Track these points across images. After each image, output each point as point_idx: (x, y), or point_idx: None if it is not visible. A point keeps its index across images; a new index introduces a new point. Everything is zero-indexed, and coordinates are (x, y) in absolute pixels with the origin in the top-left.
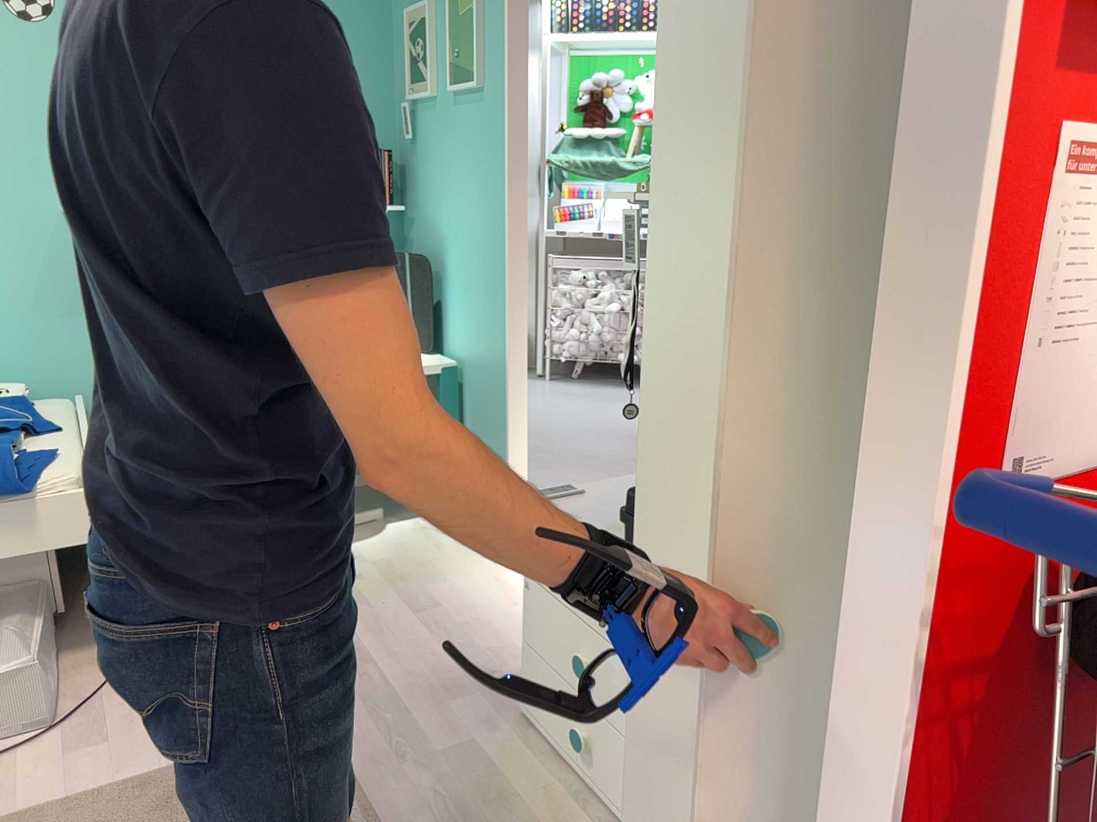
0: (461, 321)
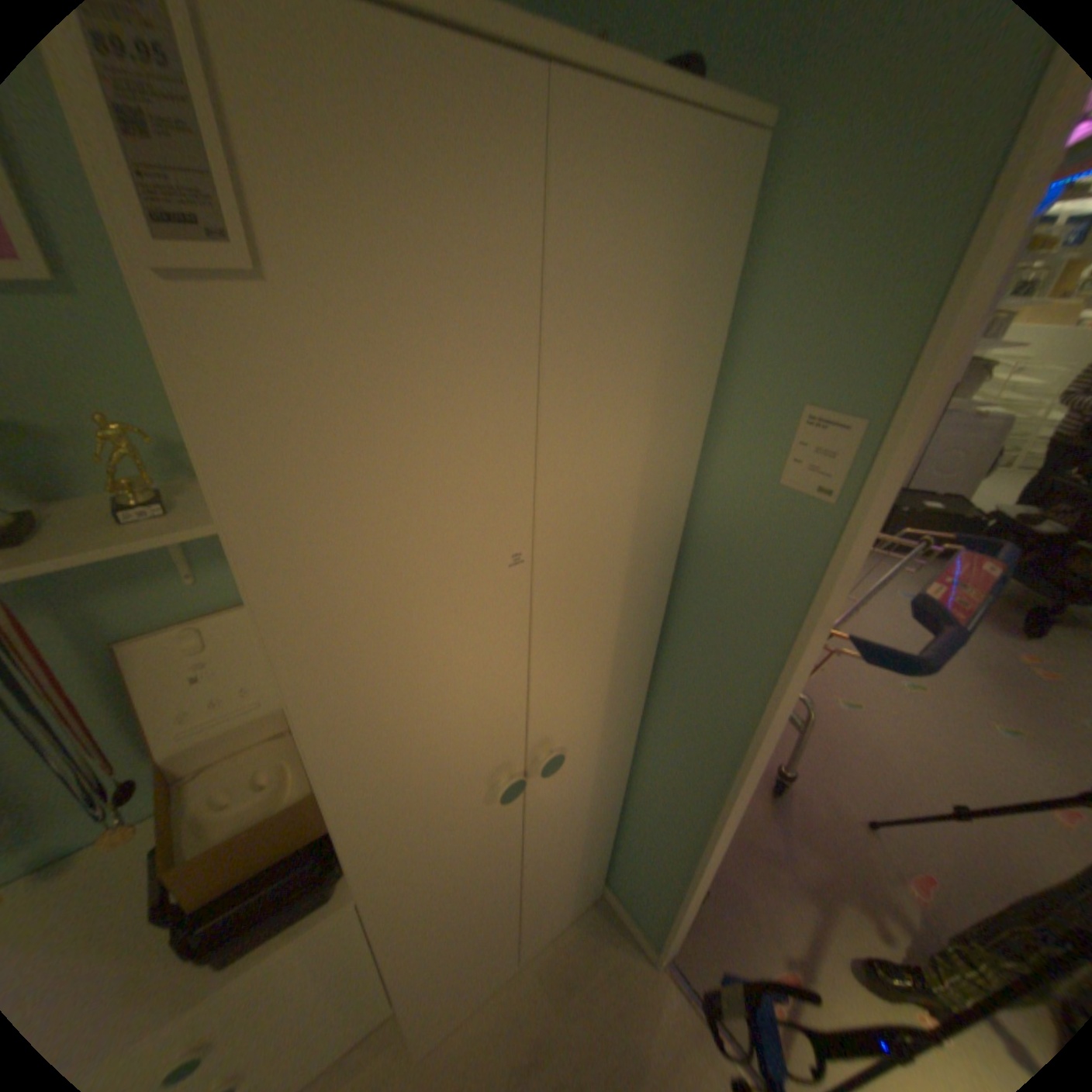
0: None
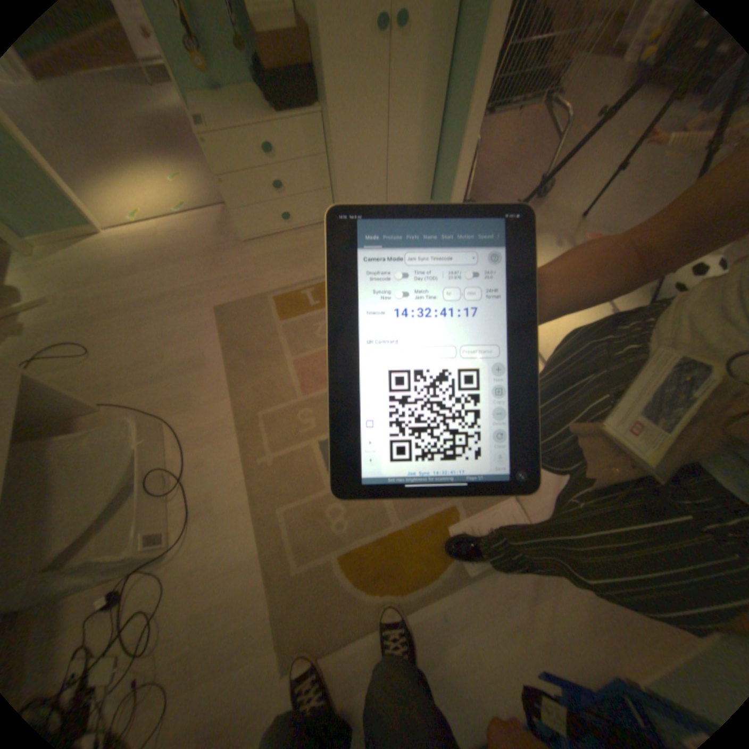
0: None
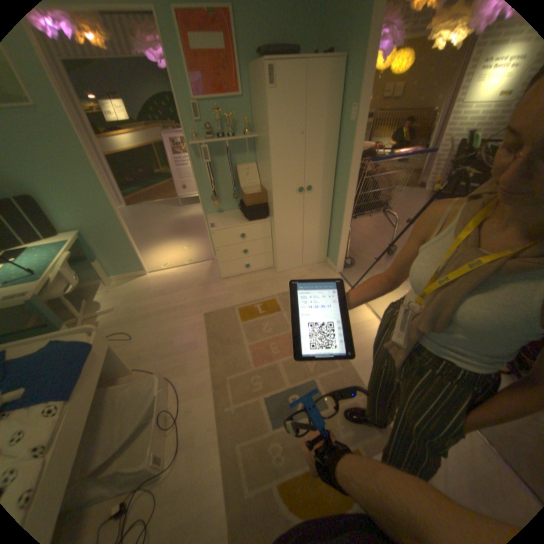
0: (68, 214)
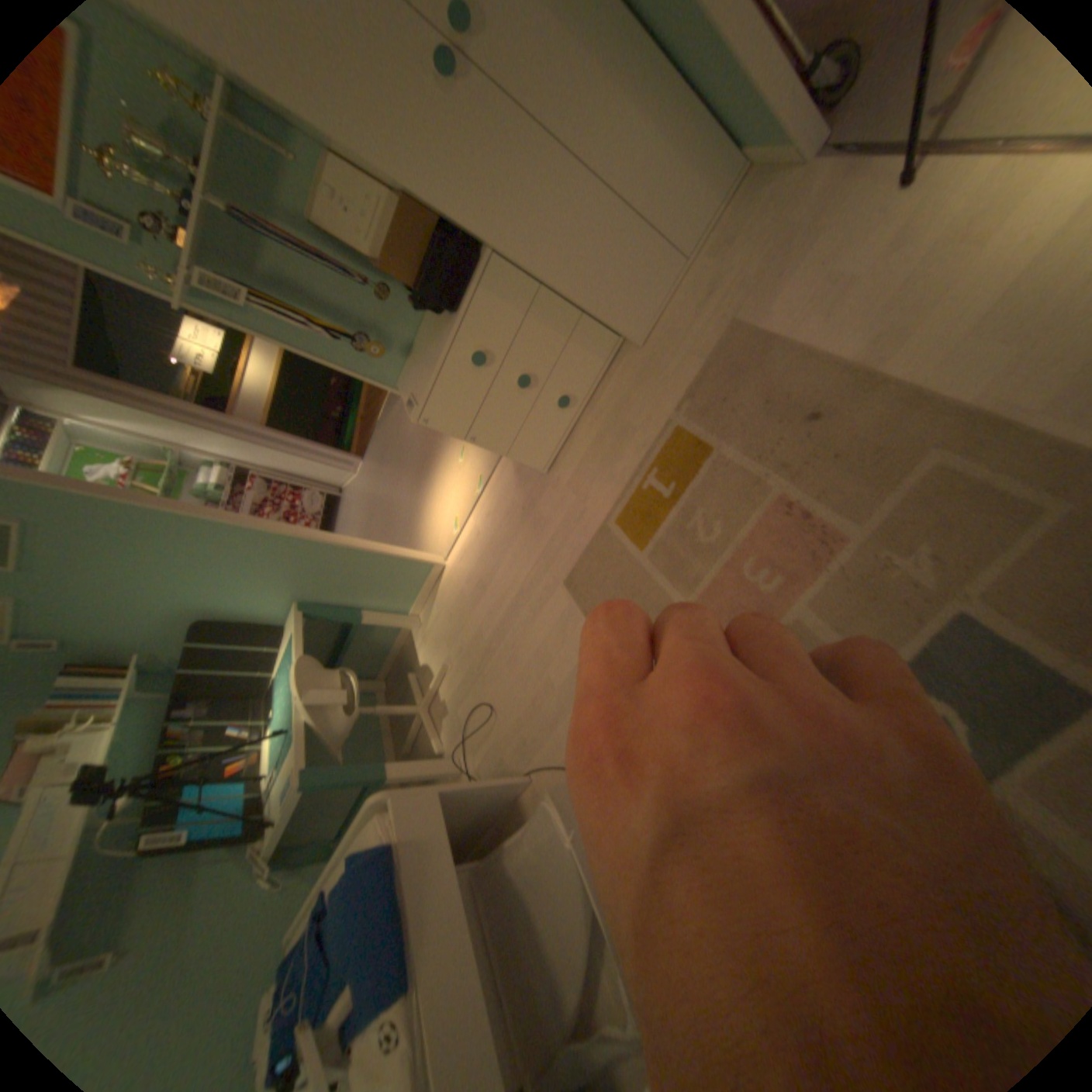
0: (258, 592)
